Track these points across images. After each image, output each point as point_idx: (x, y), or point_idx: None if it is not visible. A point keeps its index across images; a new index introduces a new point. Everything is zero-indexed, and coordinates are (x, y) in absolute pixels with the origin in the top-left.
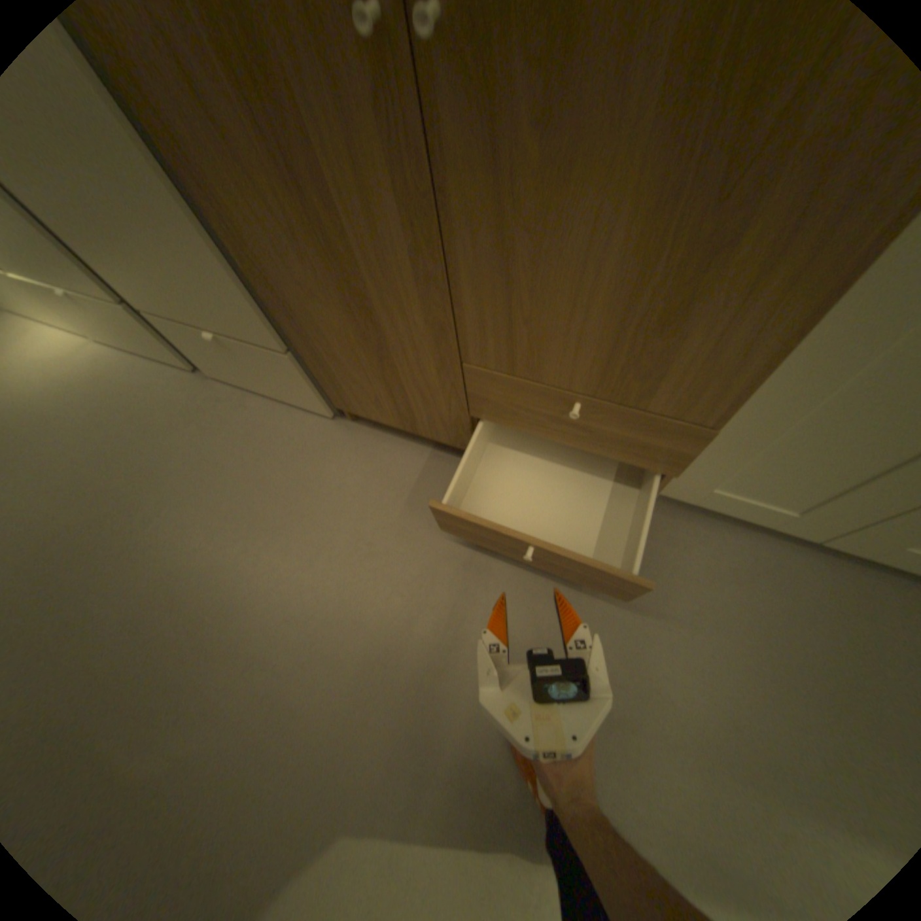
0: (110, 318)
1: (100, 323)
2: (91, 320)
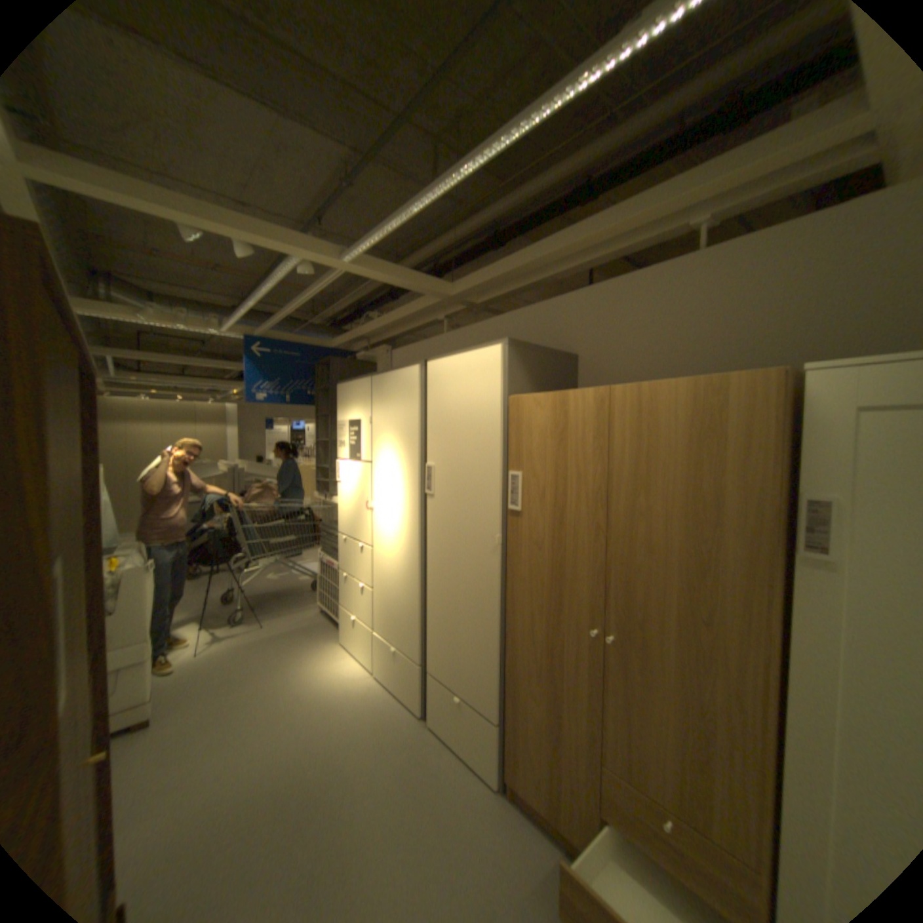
0: (404, 669)
1: (395, 669)
2: (391, 666)
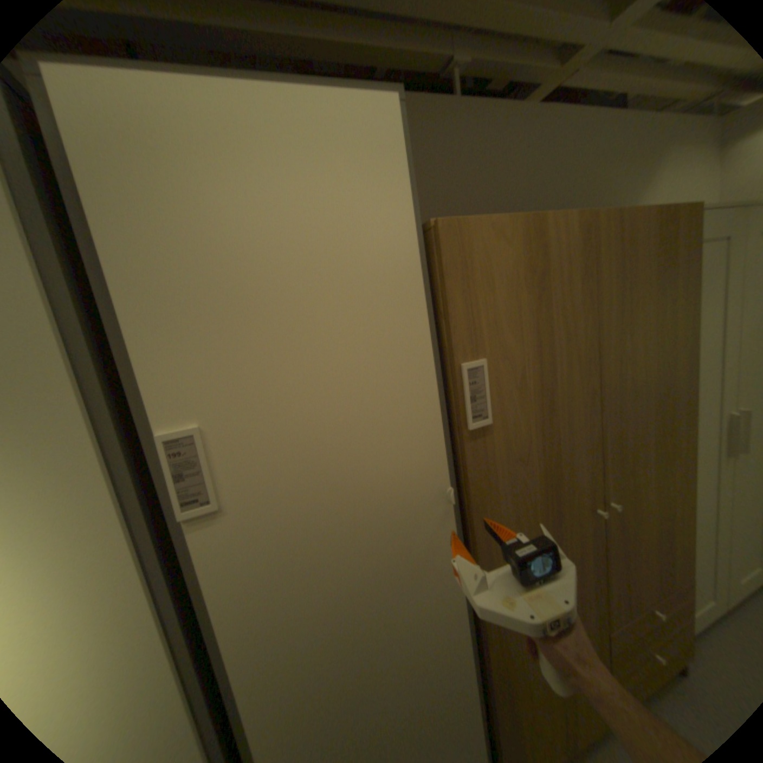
0: None
1: None
2: None
